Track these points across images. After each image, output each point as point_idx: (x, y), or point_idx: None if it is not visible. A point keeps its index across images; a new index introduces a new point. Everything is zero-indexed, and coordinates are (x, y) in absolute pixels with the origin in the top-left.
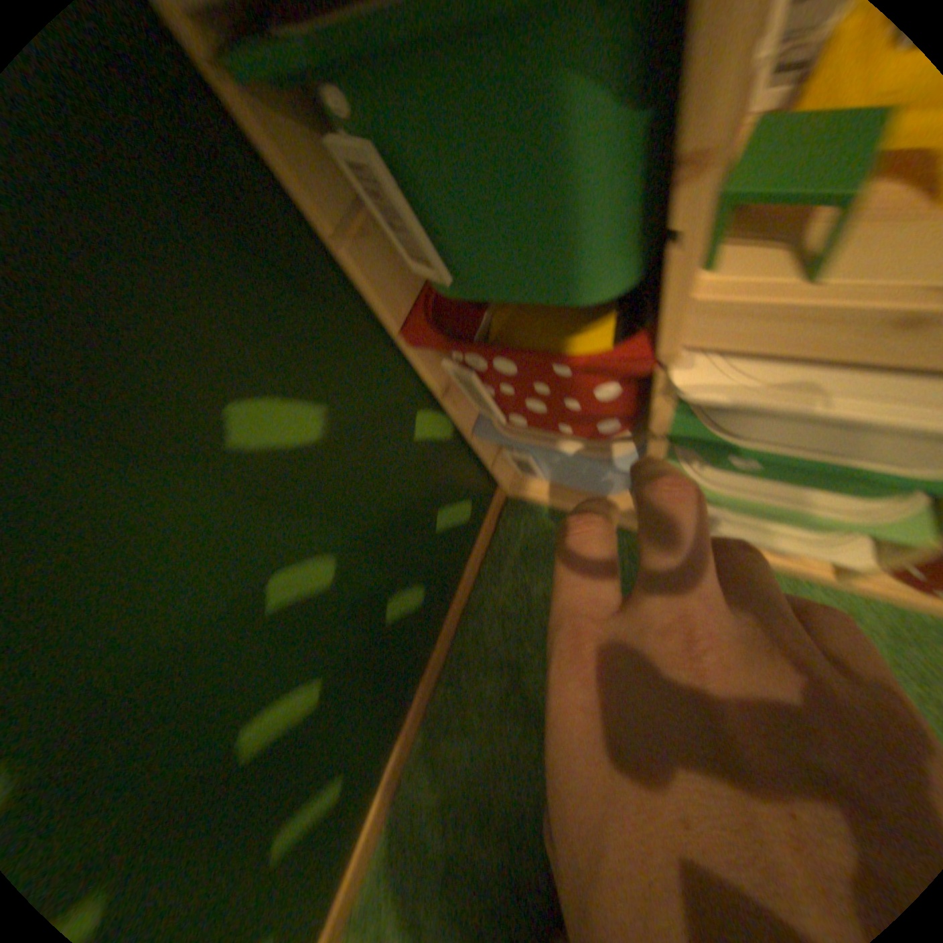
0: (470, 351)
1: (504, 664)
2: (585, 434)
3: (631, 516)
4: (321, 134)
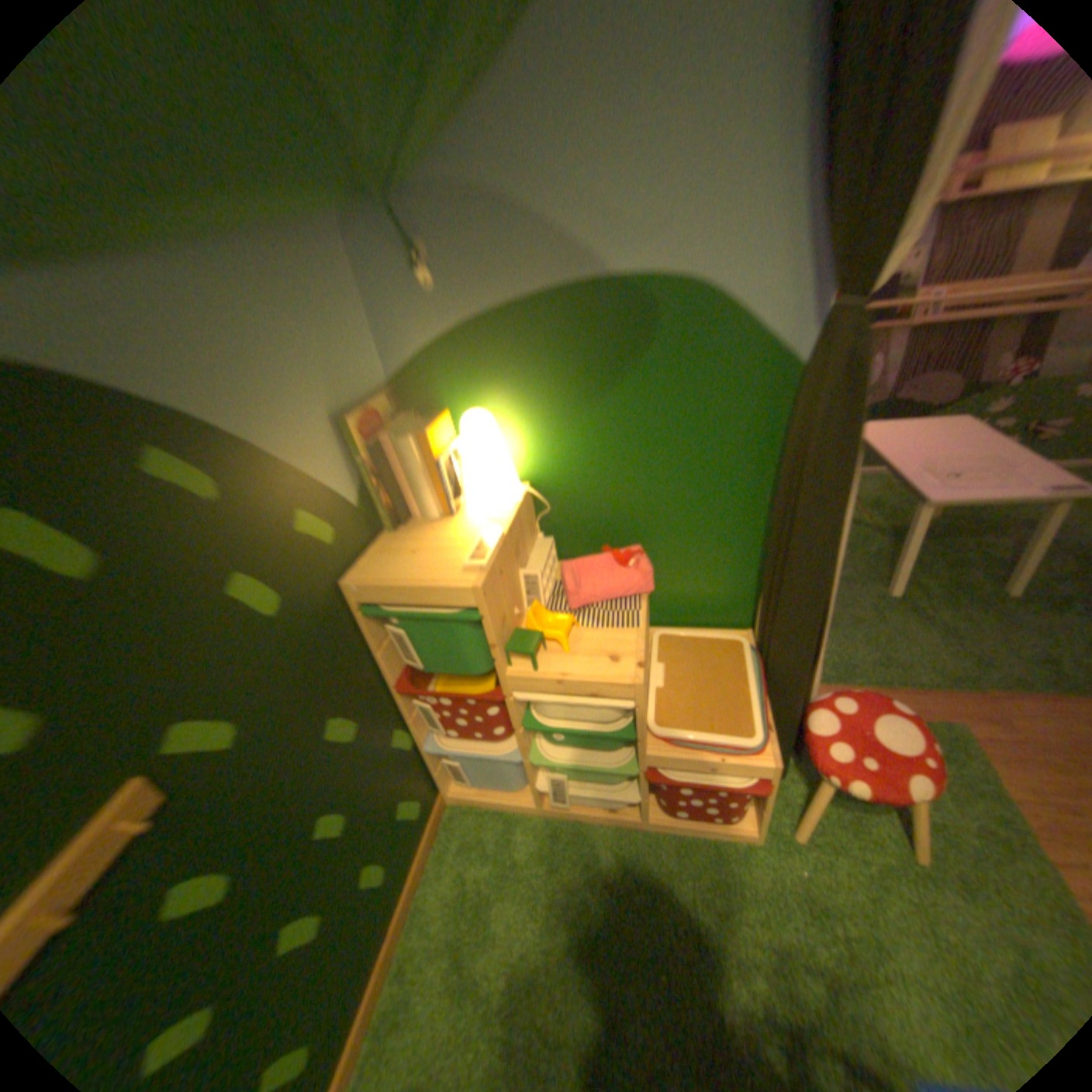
0: (422, 697)
1: (438, 951)
2: (483, 739)
3: (526, 805)
4: (375, 625)
